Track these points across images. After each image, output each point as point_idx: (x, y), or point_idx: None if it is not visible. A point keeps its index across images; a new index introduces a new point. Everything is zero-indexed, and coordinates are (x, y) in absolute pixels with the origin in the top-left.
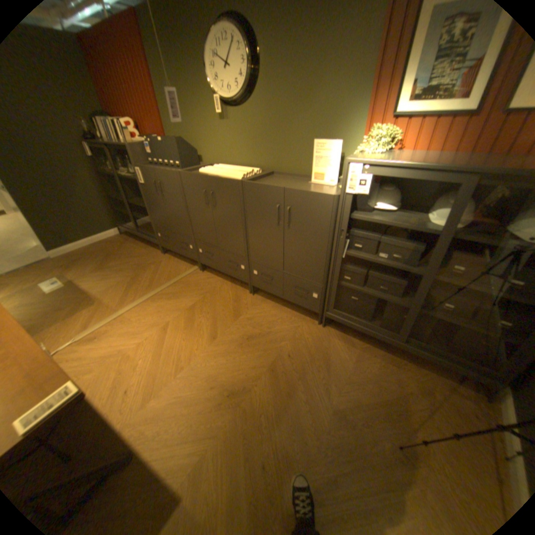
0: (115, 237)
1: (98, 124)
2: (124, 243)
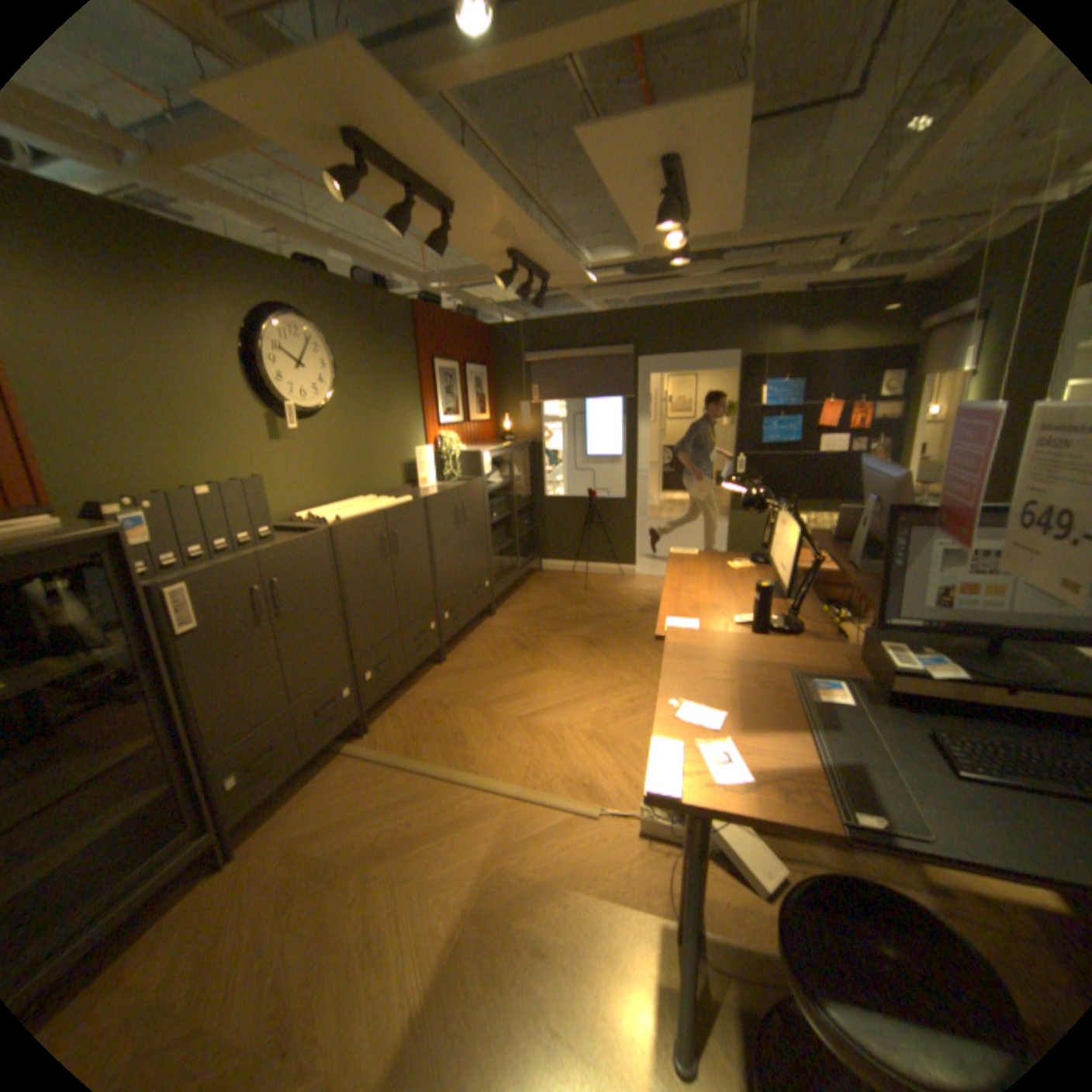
0: None
1: None
2: None
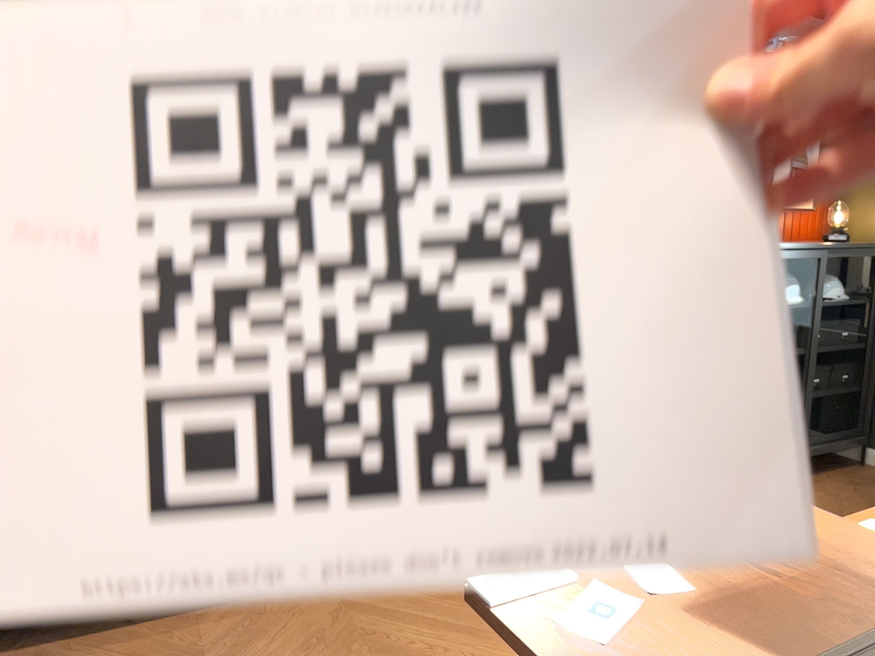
0: None
1: None
2: None
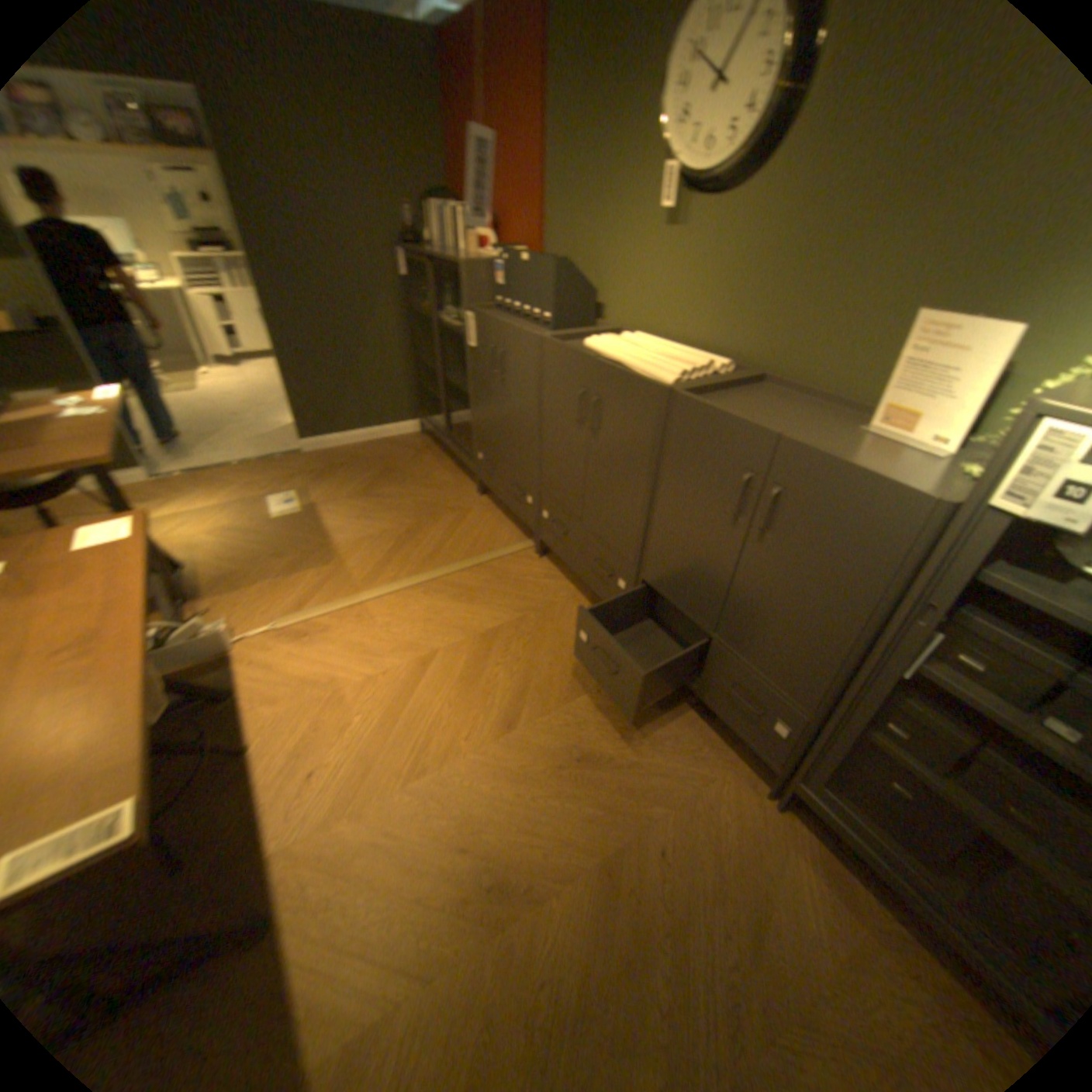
0: (409, 438)
1: (427, 214)
2: (419, 454)
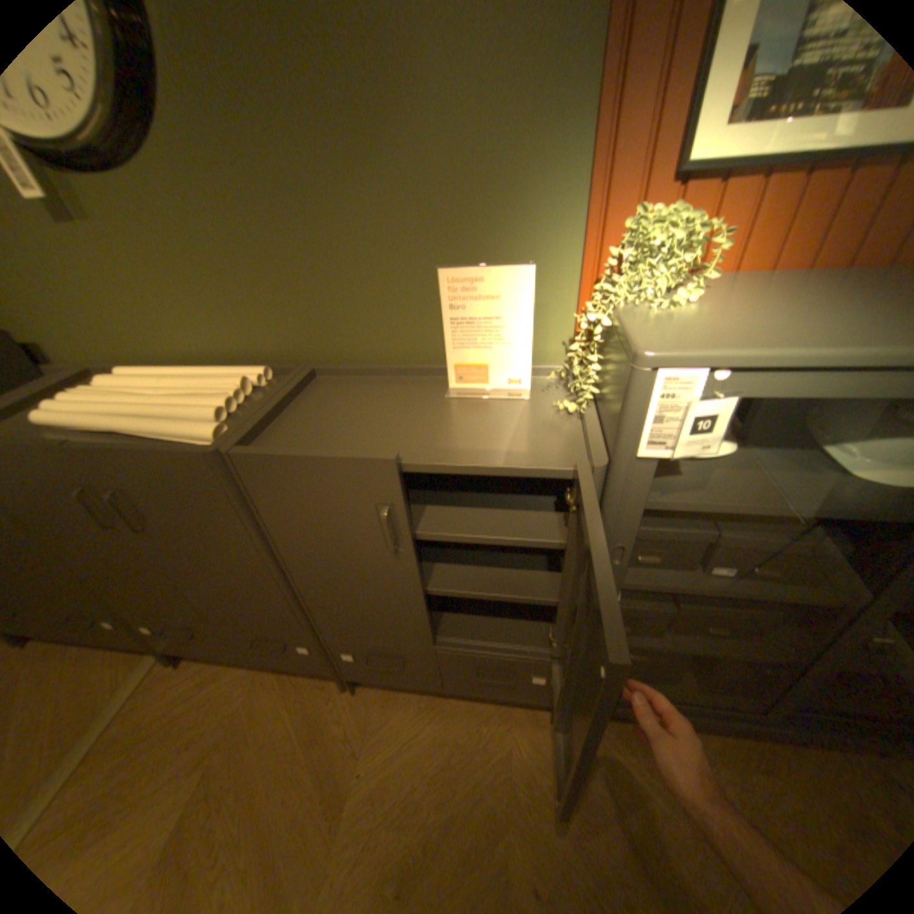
0: None
1: None
2: None
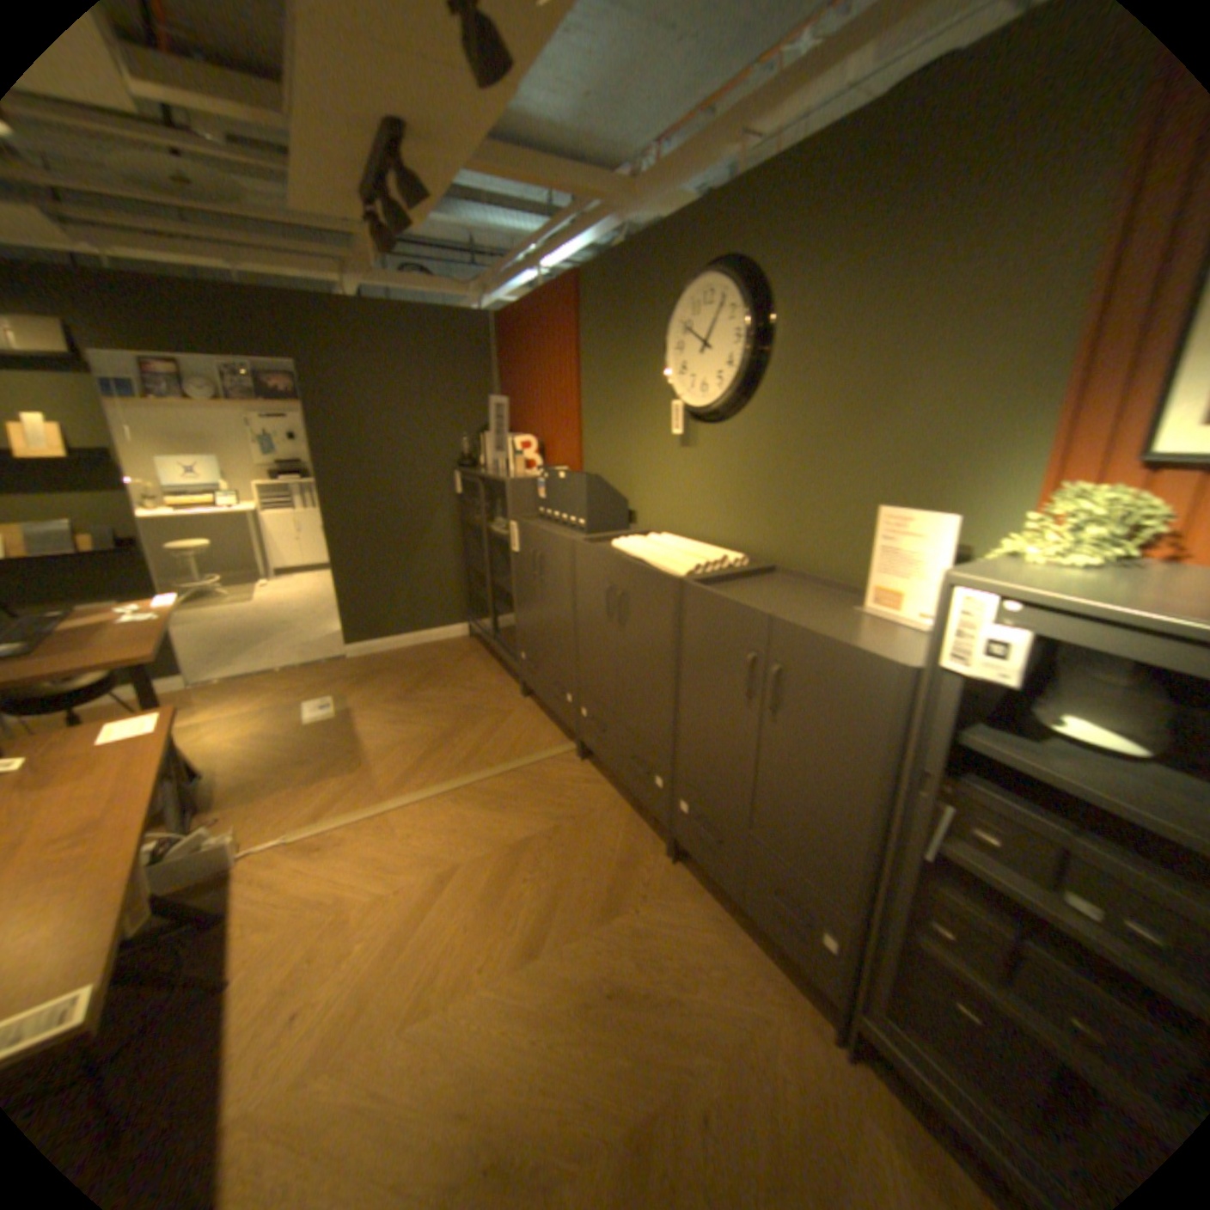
0: (458, 641)
1: (484, 444)
2: (466, 657)
